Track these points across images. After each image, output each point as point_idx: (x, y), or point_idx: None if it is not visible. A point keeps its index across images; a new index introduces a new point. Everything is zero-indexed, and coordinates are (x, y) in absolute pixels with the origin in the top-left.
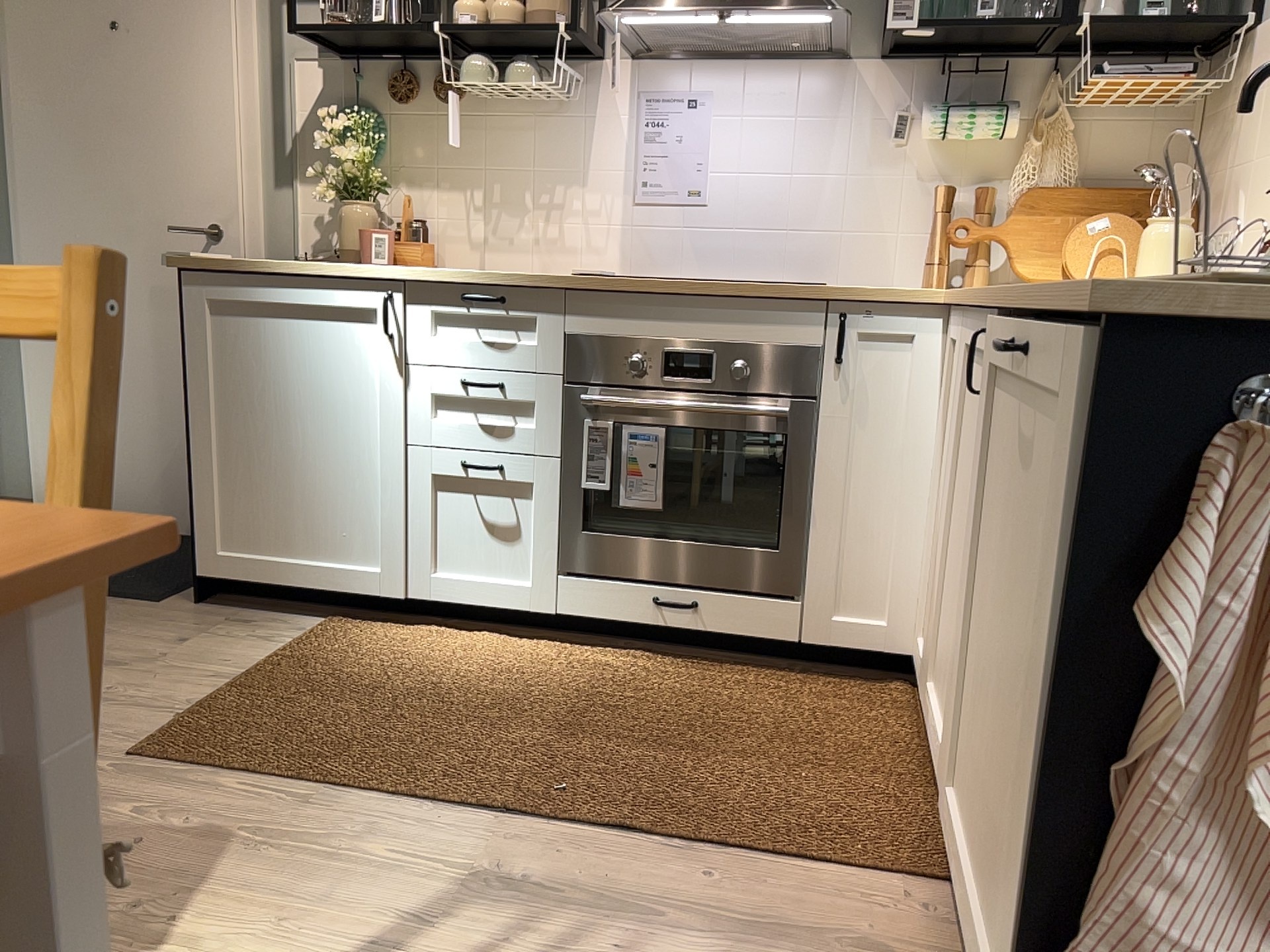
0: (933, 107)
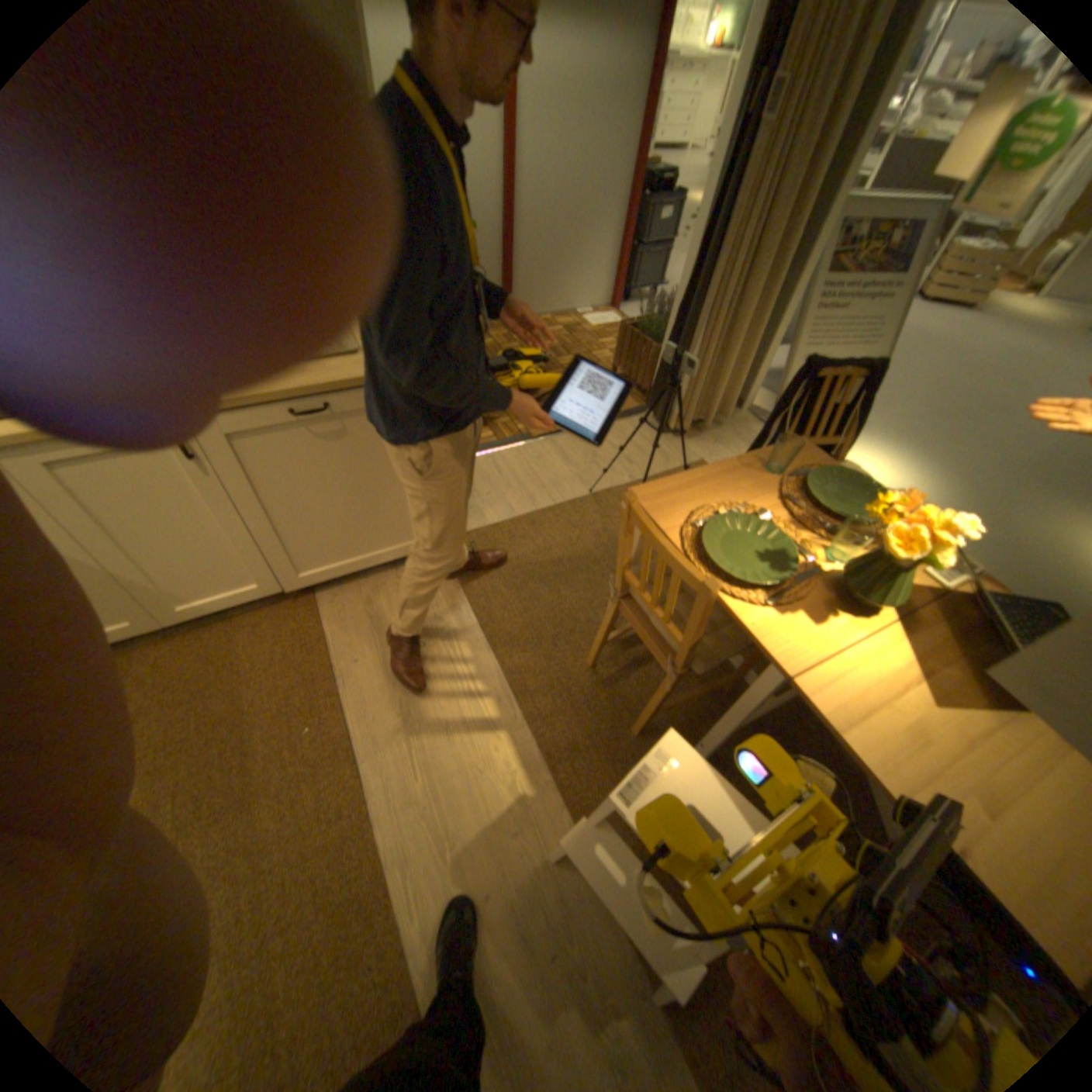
0: None
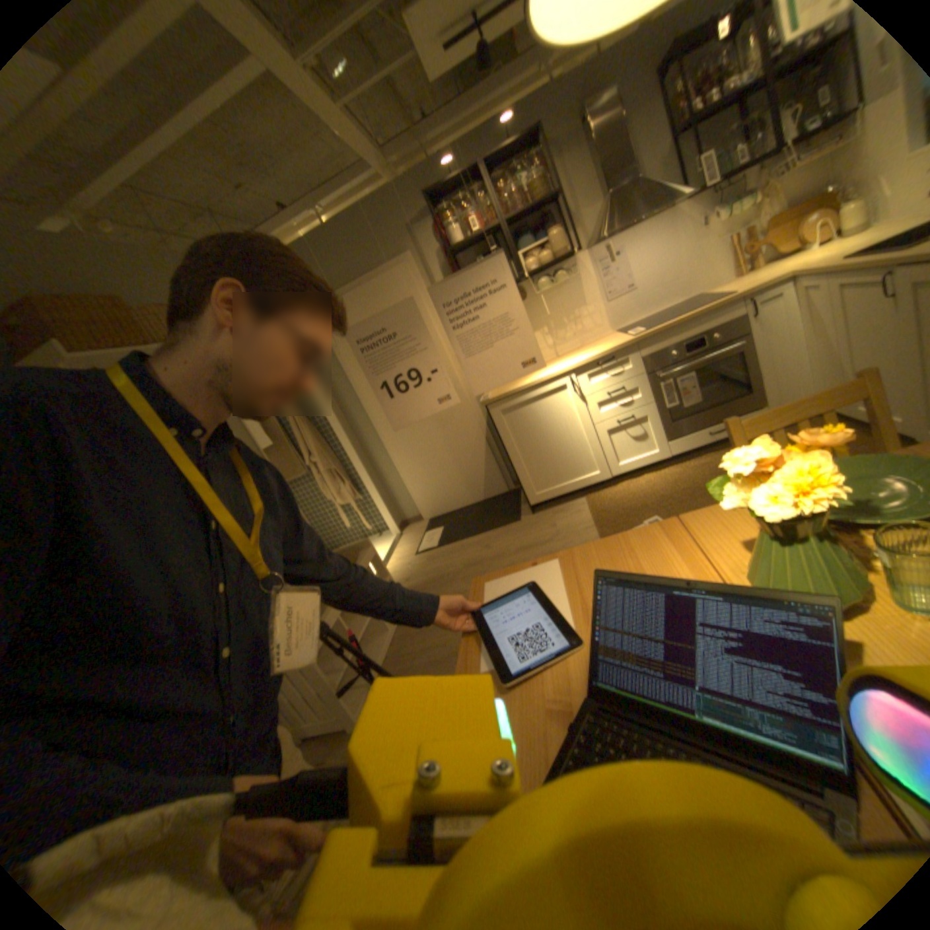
0: (724, 205)
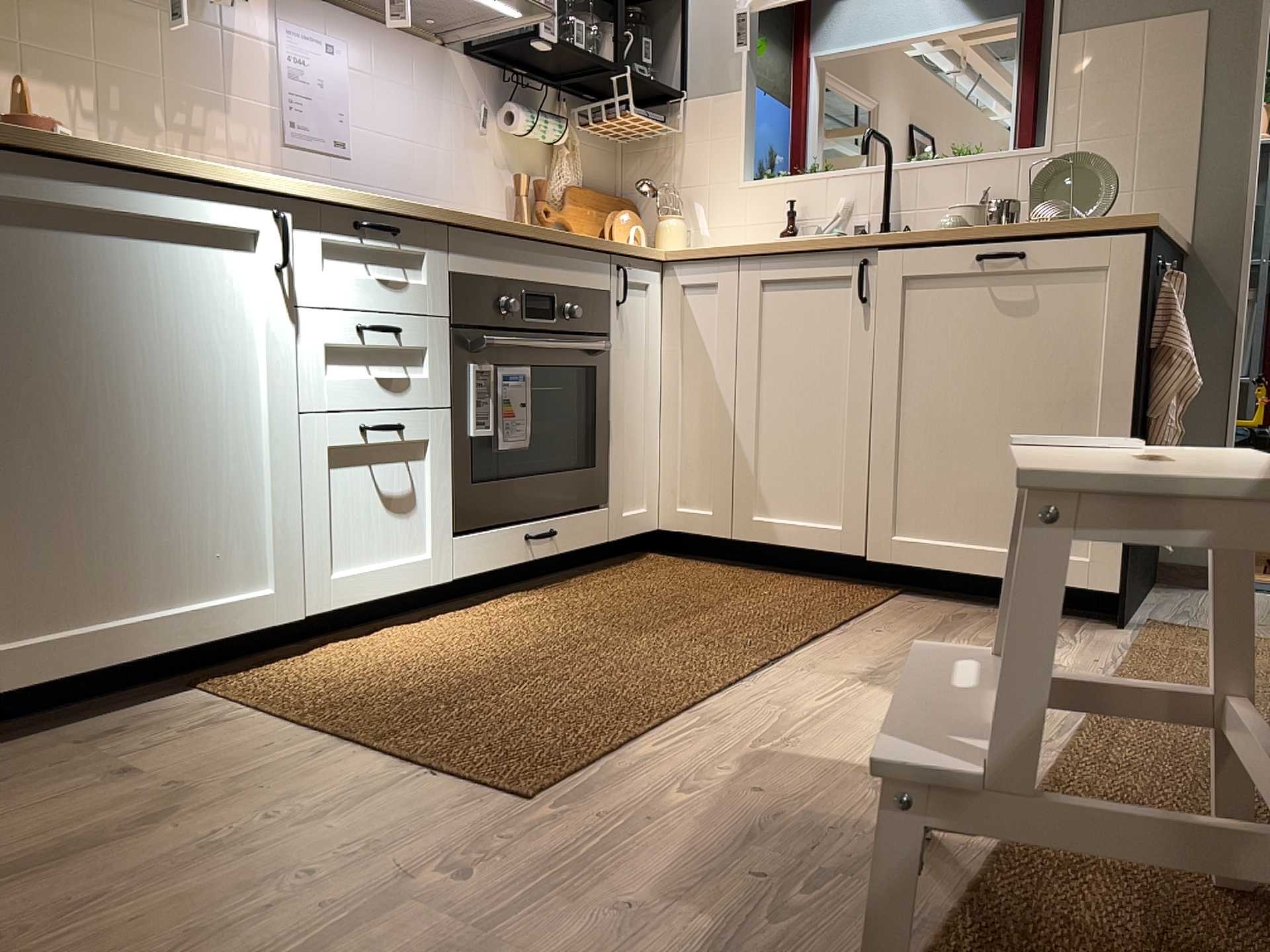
0: (526, 110)
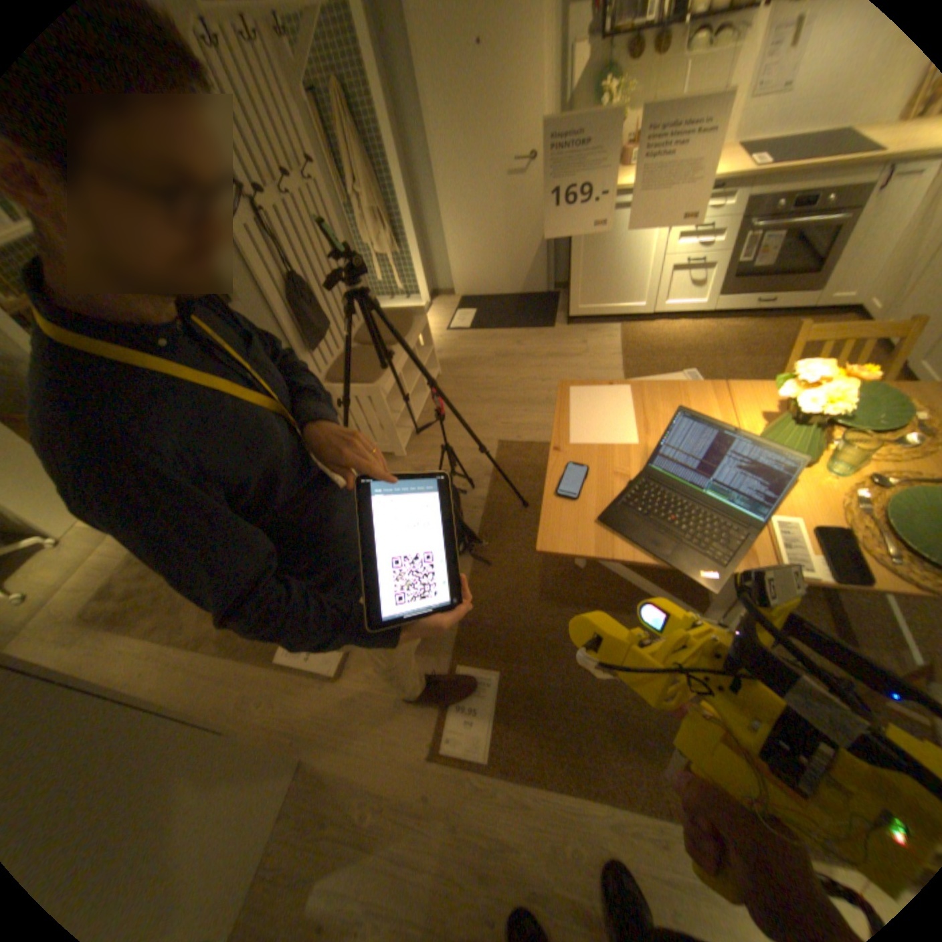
0: None
